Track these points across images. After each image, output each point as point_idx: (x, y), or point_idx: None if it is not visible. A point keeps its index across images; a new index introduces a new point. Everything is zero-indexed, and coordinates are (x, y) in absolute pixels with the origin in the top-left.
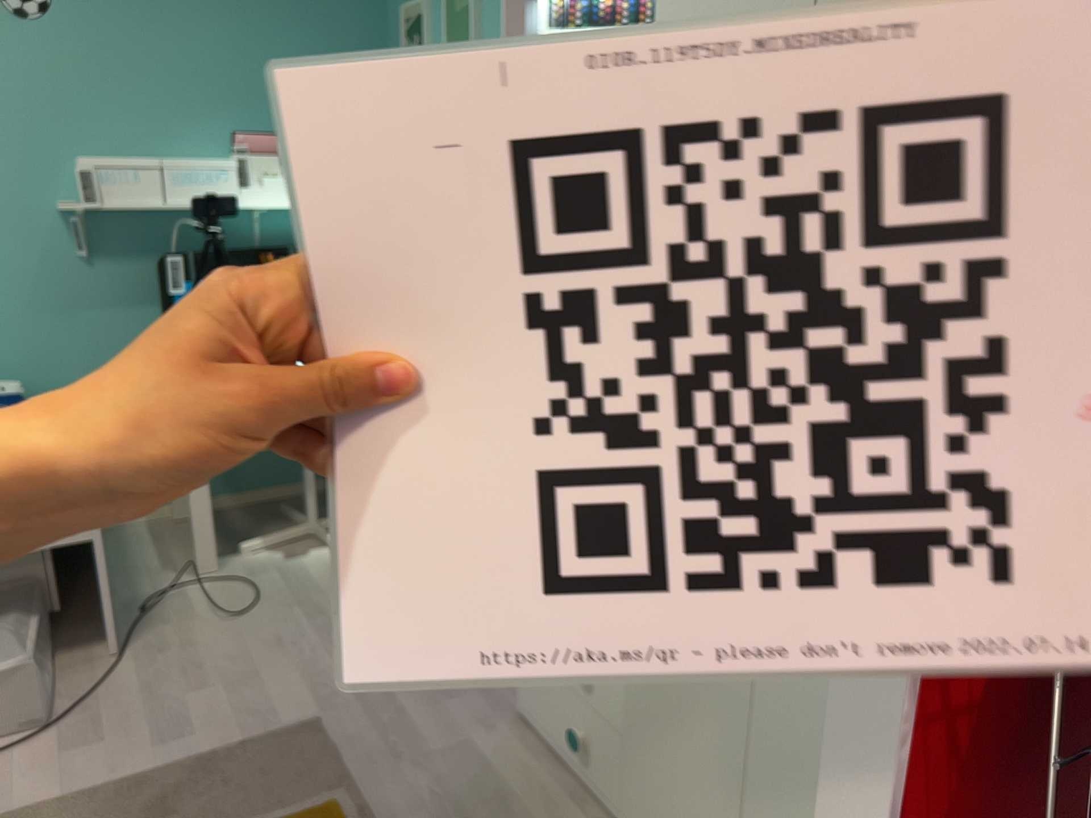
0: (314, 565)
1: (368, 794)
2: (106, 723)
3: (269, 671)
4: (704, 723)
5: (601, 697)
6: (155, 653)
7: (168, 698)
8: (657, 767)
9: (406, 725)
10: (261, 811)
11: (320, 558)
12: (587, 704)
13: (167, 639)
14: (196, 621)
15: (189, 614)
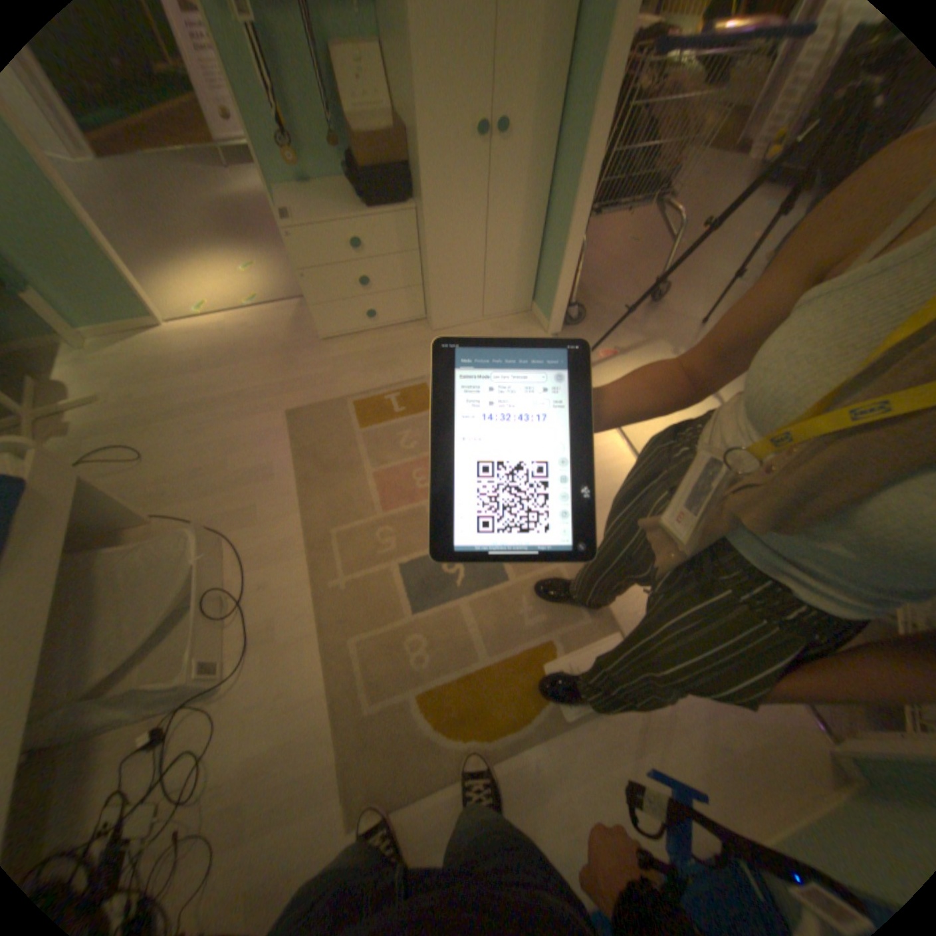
0: (91, 419)
1: (351, 392)
2: (234, 507)
3: (223, 435)
4: (465, 232)
5: (376, 285)
6: (159, 497)
7: (225, 480)
8: (445, 267)
9: (308, 378)
10: (347, 427)
11: (78, 416)
12: (367, 296)
13: (144, 493)
14: (128, 481)
15: (114, 486)
